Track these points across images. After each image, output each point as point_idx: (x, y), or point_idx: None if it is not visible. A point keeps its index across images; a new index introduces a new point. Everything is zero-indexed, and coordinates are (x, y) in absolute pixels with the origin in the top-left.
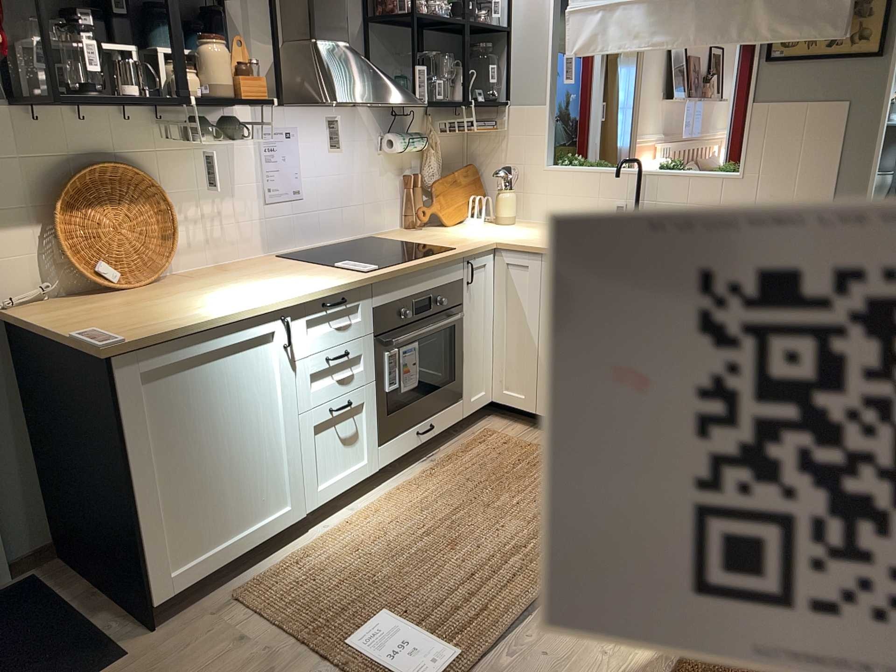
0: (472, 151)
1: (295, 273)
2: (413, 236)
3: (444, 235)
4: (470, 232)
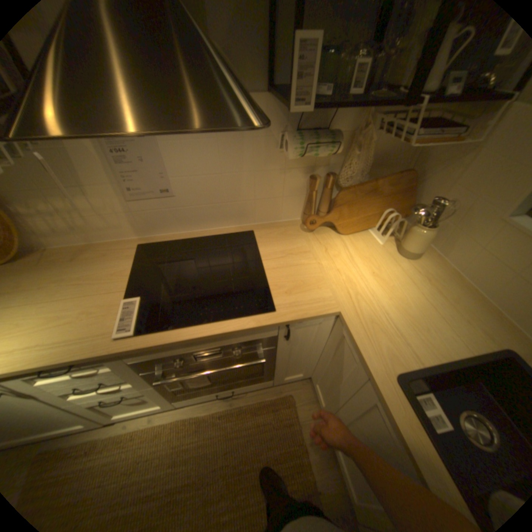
0: (427, 148)
1: (87, 296)
2: (283, 247)
3: (313, 258)
4: (344, 262)
